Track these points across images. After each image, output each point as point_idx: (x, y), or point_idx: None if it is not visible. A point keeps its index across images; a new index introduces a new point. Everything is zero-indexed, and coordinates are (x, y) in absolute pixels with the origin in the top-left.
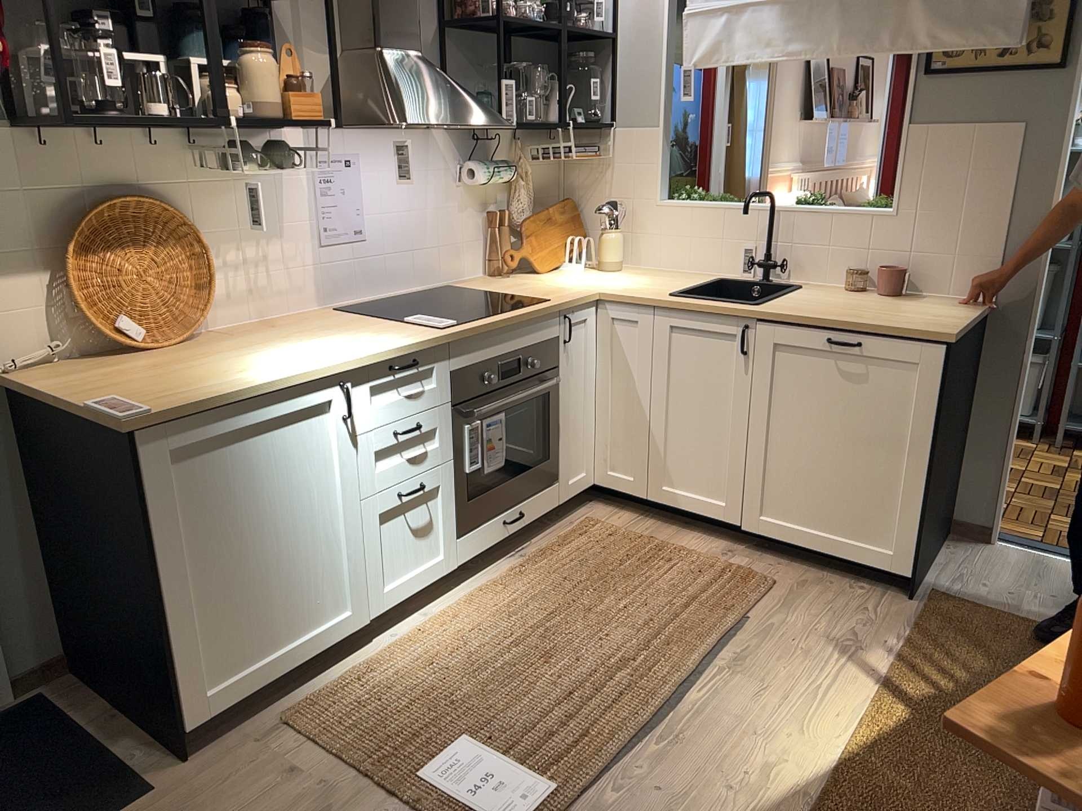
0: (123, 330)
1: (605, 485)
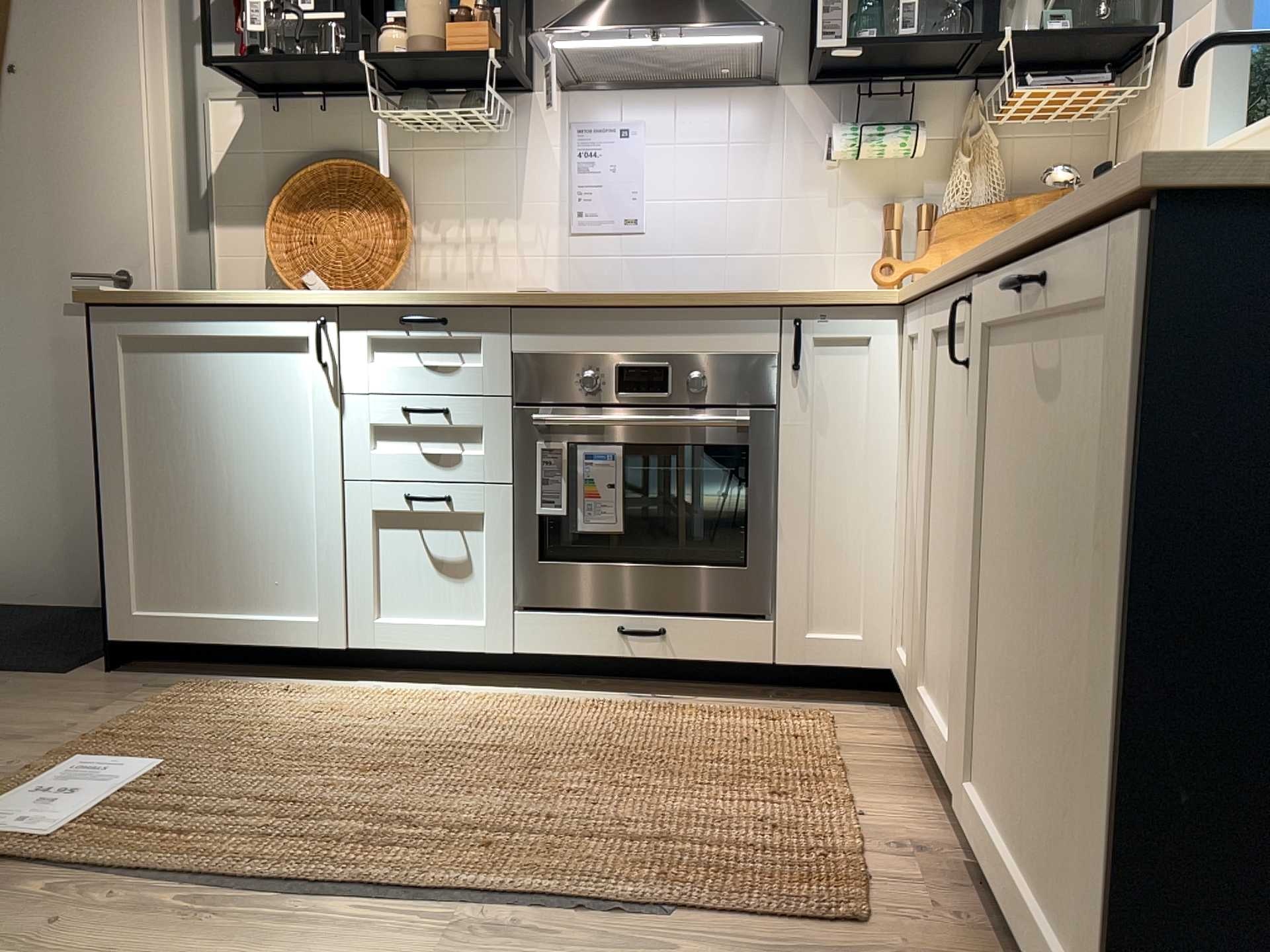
0: (306, 283)
1: (897, 672)
